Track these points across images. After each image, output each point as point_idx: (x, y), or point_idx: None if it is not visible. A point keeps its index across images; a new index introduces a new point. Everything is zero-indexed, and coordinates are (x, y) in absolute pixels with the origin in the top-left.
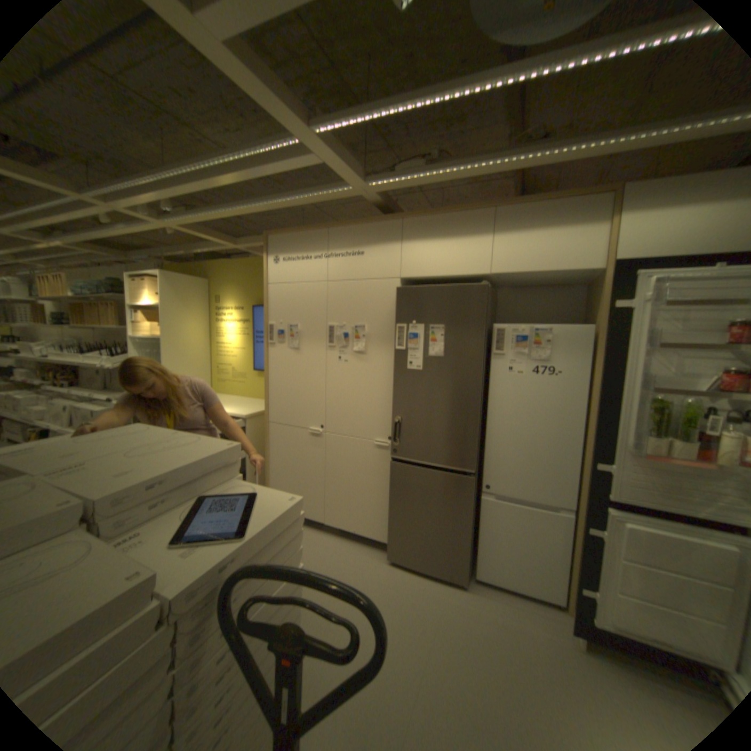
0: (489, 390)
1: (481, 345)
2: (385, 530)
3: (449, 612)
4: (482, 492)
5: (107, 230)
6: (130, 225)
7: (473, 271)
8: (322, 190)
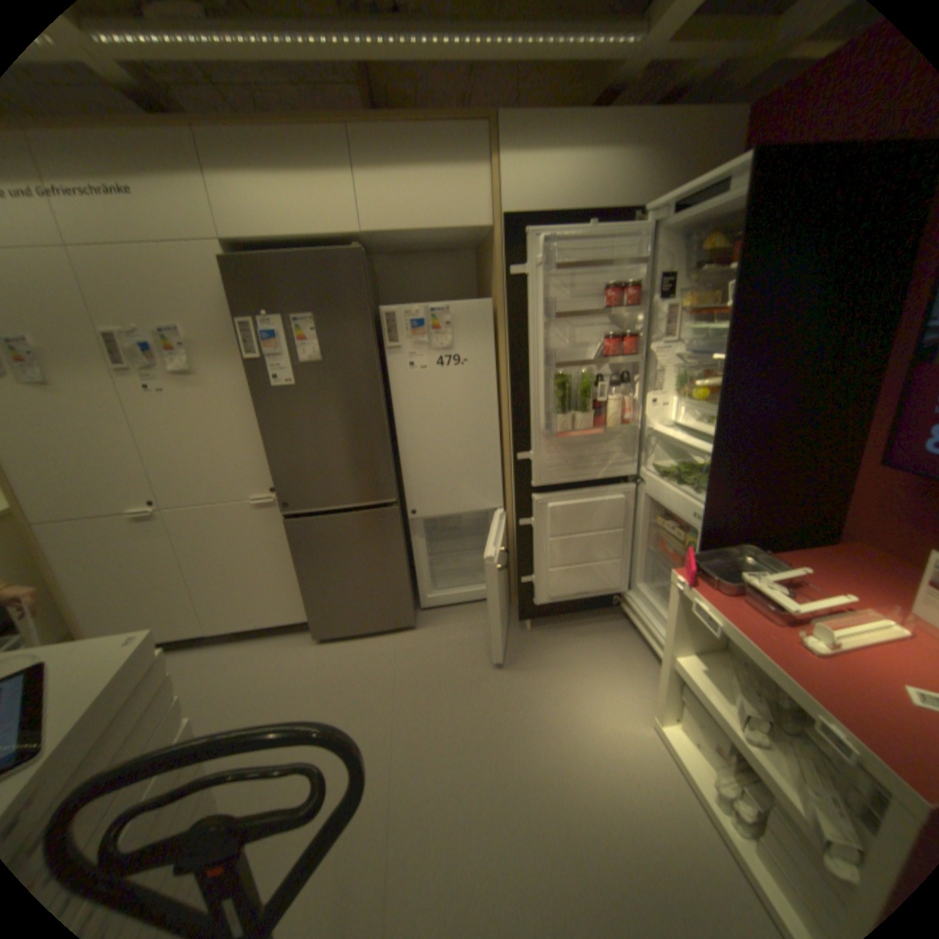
0: (392, 396)
1: (370, 337)
2: (300, 606)
3: (401, 660)
4: (408, 519)
5: None
6: None
7: (336, 229)
8: None
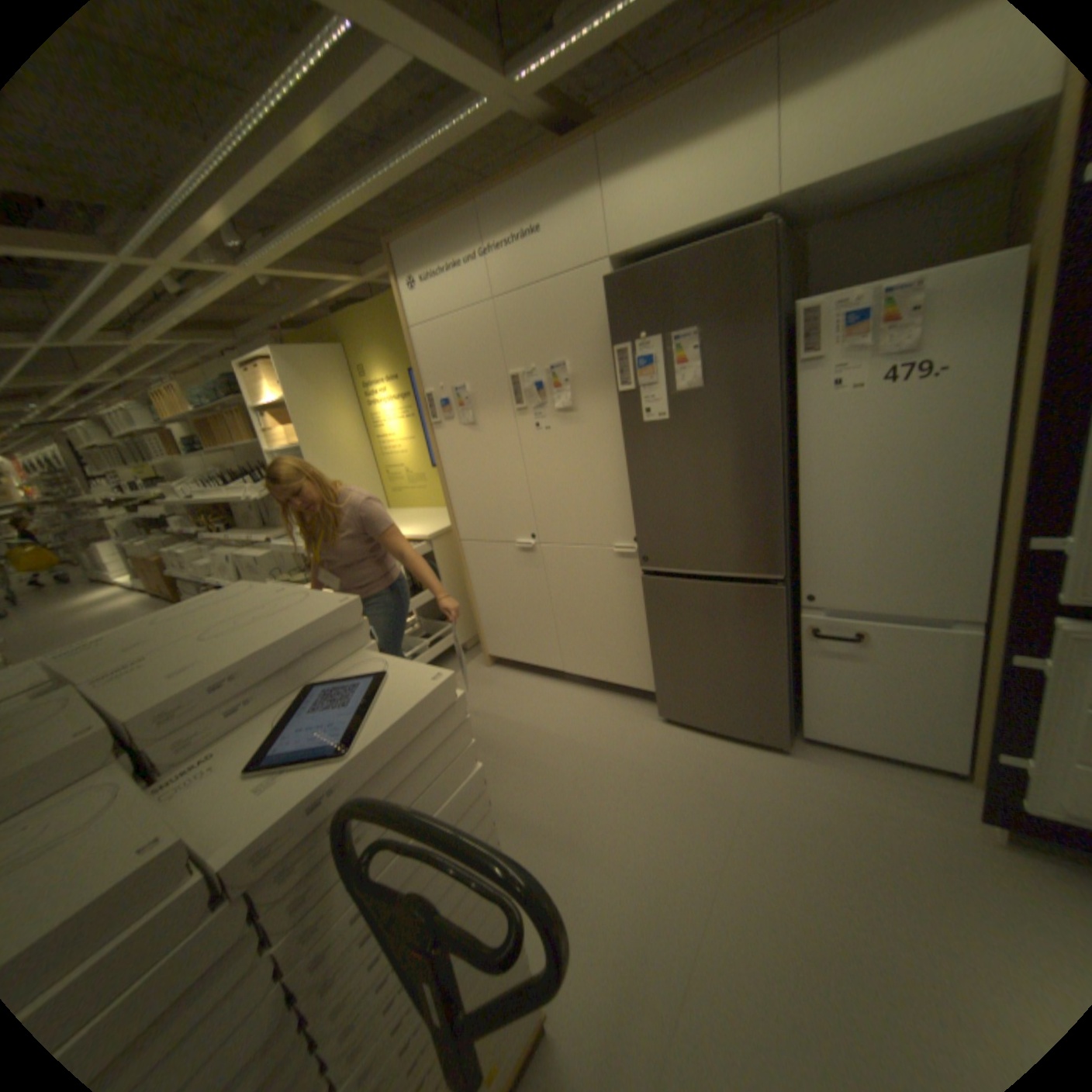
0: (800, 431)
1: (772, 348)
2: (652, 674)
3: (760, 788)
4: (802, 606)
5: (185, 304)
6: (208, 288)
7: (744, 201)
8: (439, 124)
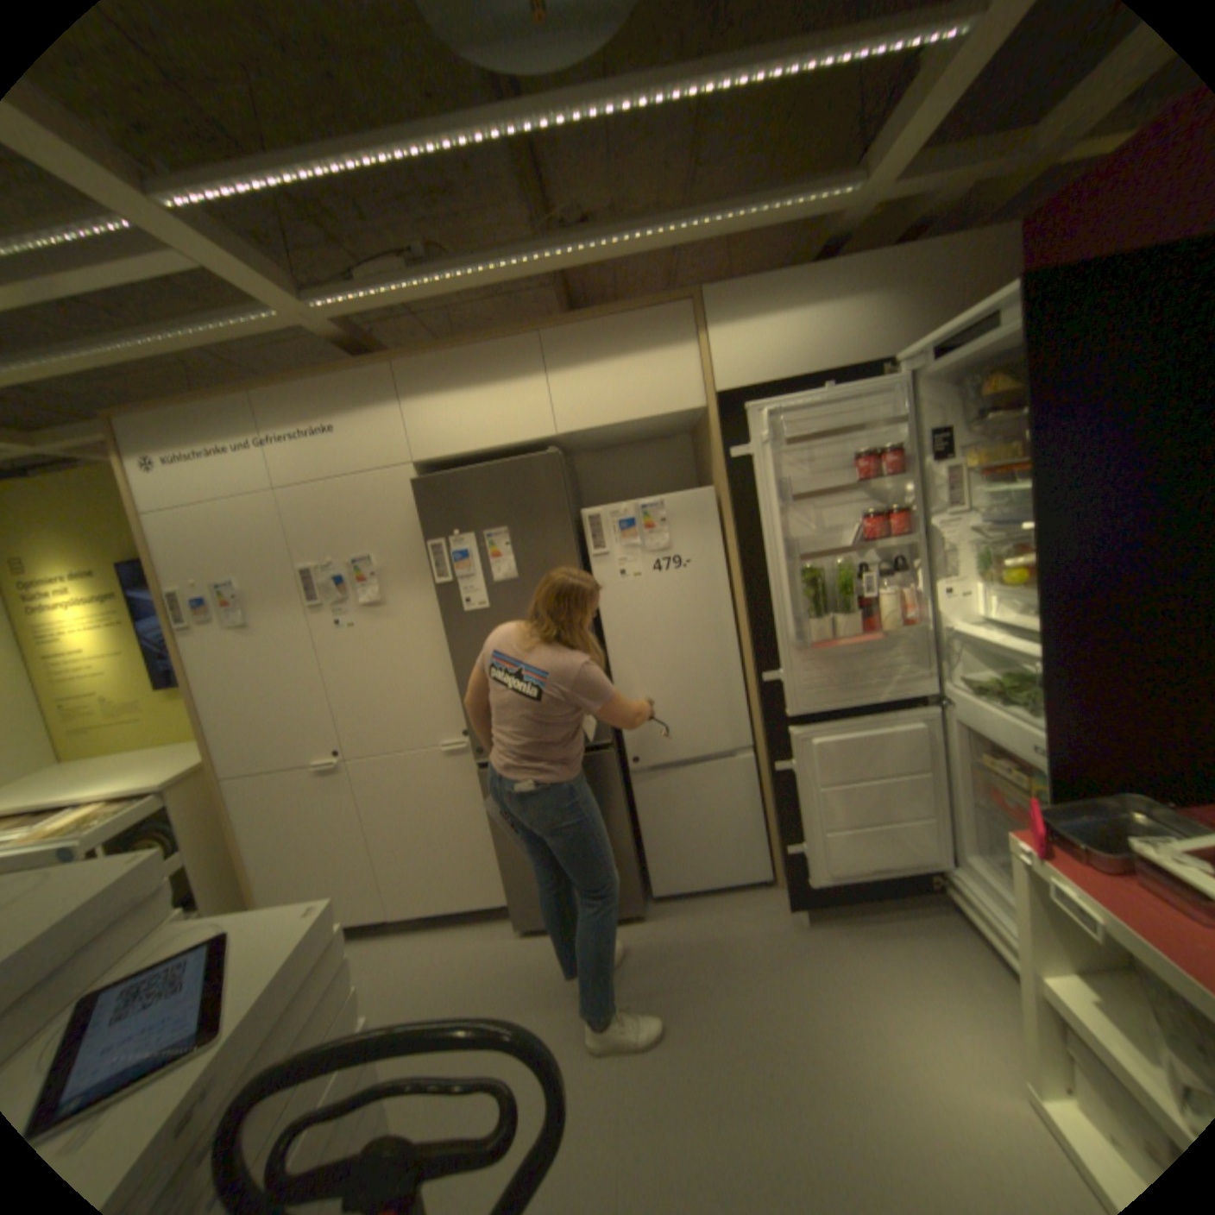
0: (600, 612)
1: (571, 546)
2: (498, 884)
3: (628, 965)
4: (628, 766)
5: None
6: None
7: (531, 435)
8: (213, 319)
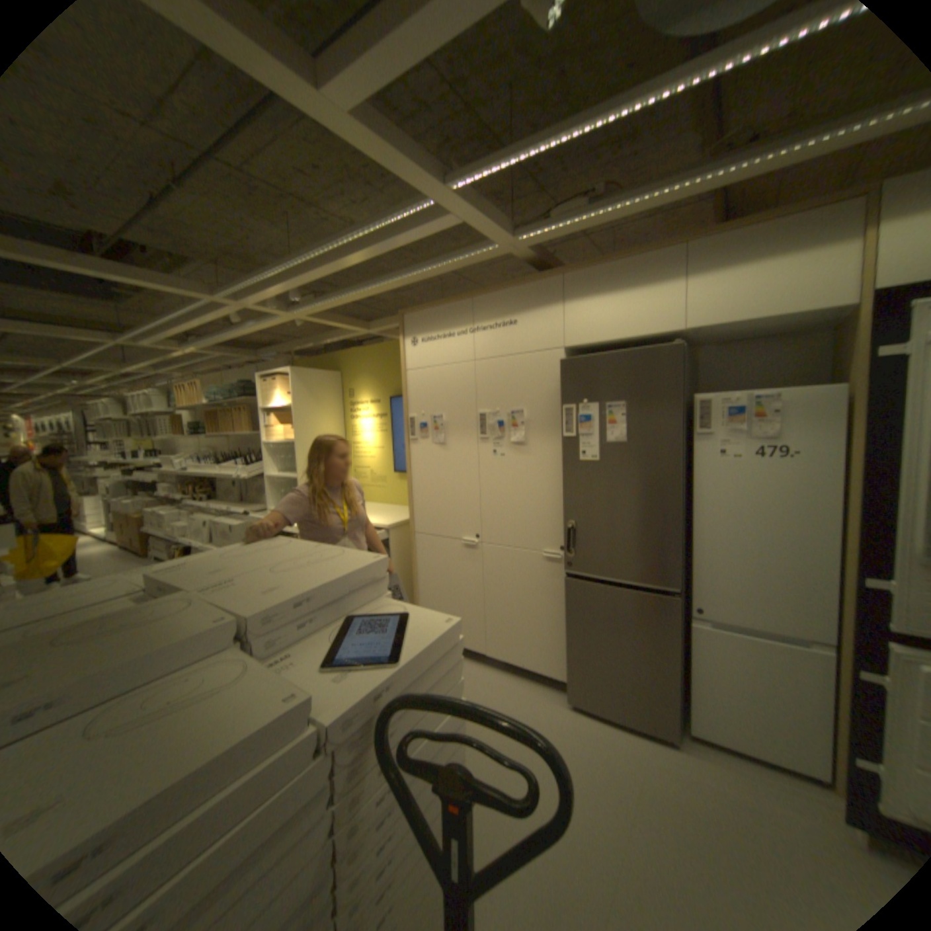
0: (694, 482)
1: (678, 423)
2: (563, 665)
3: (655, 777)
4: (692, 618)
5: (237, 330)
6: (259, 322)
7: (661, 329)
8: (462, 253)
